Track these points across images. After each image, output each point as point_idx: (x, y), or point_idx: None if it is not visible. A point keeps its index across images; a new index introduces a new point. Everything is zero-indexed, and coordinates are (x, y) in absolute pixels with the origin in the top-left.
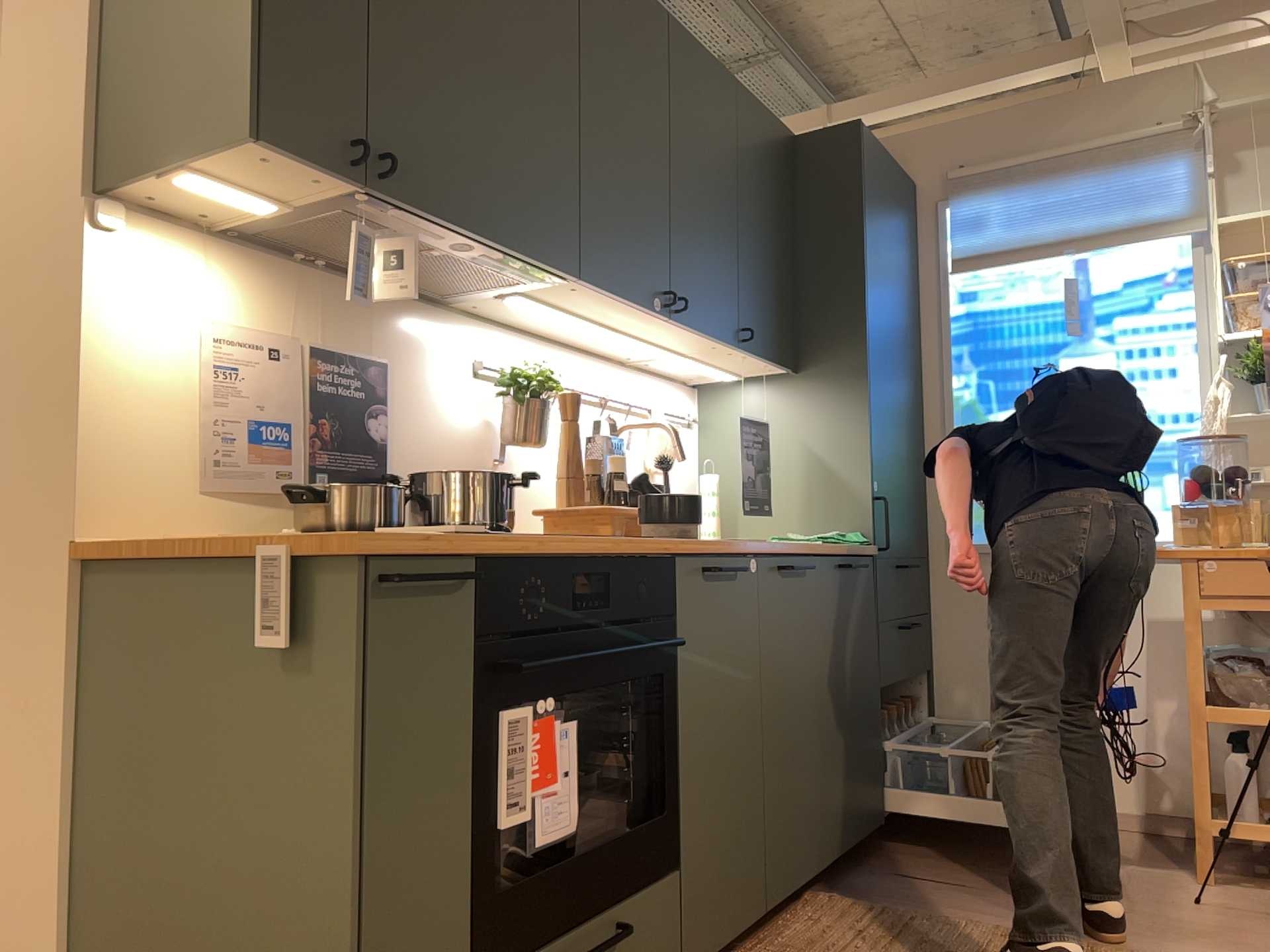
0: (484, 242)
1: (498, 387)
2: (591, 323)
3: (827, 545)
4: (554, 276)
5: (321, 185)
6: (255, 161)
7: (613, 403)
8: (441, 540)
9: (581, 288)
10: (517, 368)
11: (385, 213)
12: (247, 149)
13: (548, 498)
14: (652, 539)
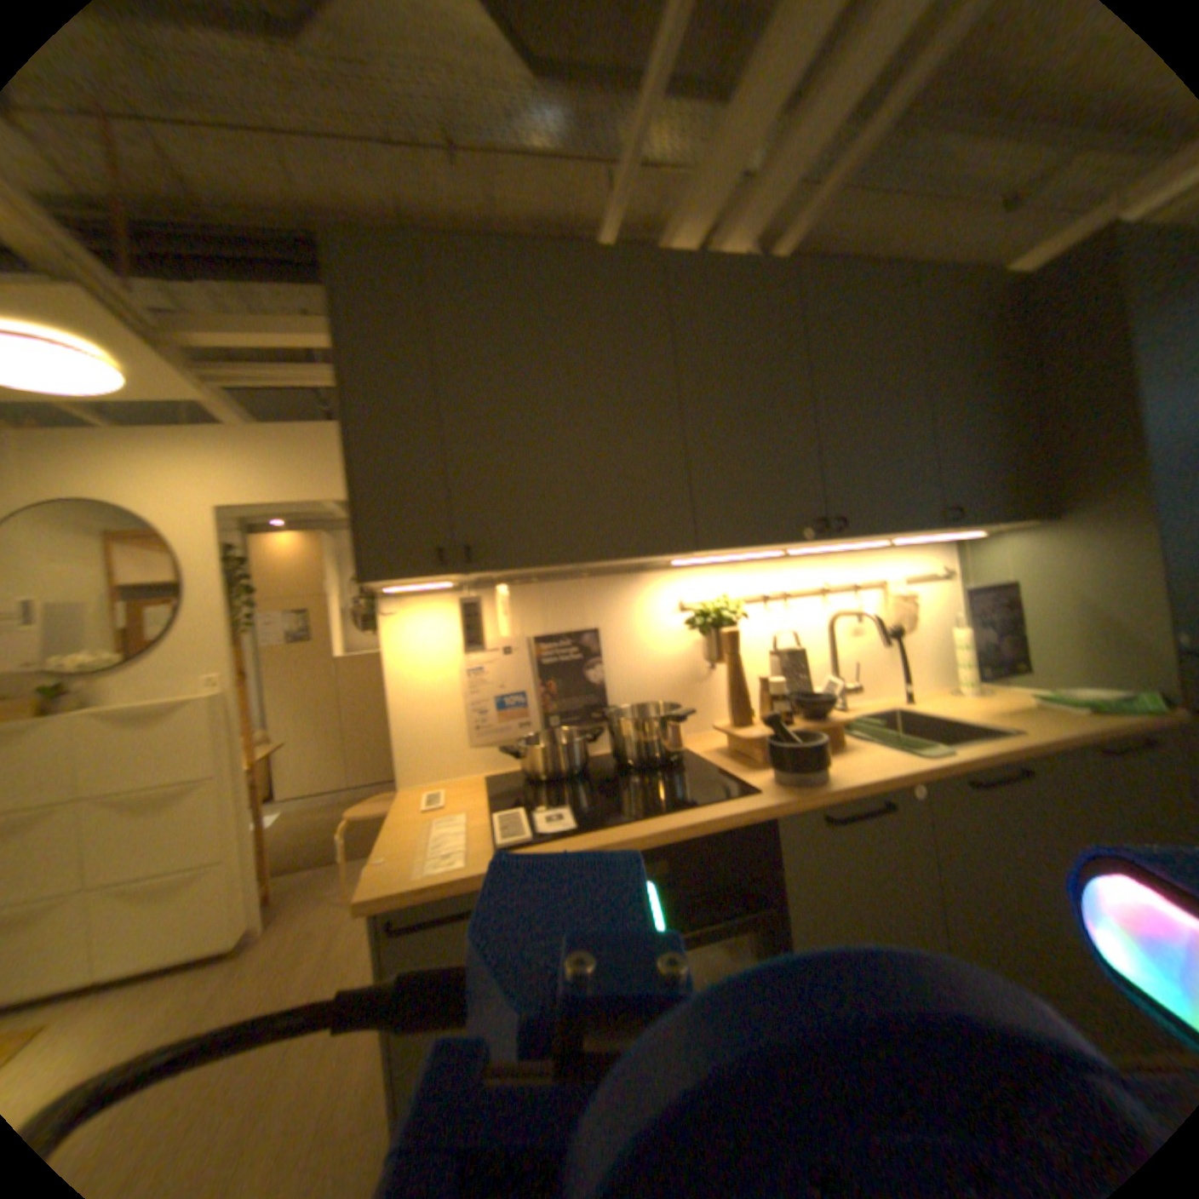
0: (586, 562)
1: (688, 623)
2: (765, 553)
3: (1098, 712)
4: (680, 553)
5: (441, 576)
6: (389, 582)
7: (837, 588)
8: (463, 871)
9: (713, 551)
10: (704, 604)
11: (497, 573)
12: (370, 583)
13: (756, 692)
14: (752, 797)
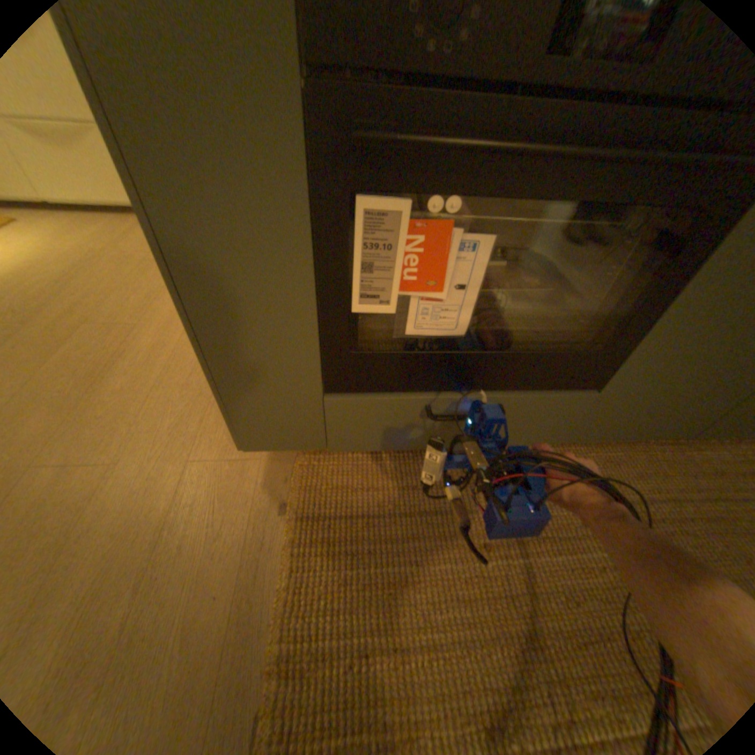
0: None
1: None
2: None
3: None
4: None
5: None
6: None
7: None
8: None
9: None
10: None
11: None
12: None
13: None
14: None
